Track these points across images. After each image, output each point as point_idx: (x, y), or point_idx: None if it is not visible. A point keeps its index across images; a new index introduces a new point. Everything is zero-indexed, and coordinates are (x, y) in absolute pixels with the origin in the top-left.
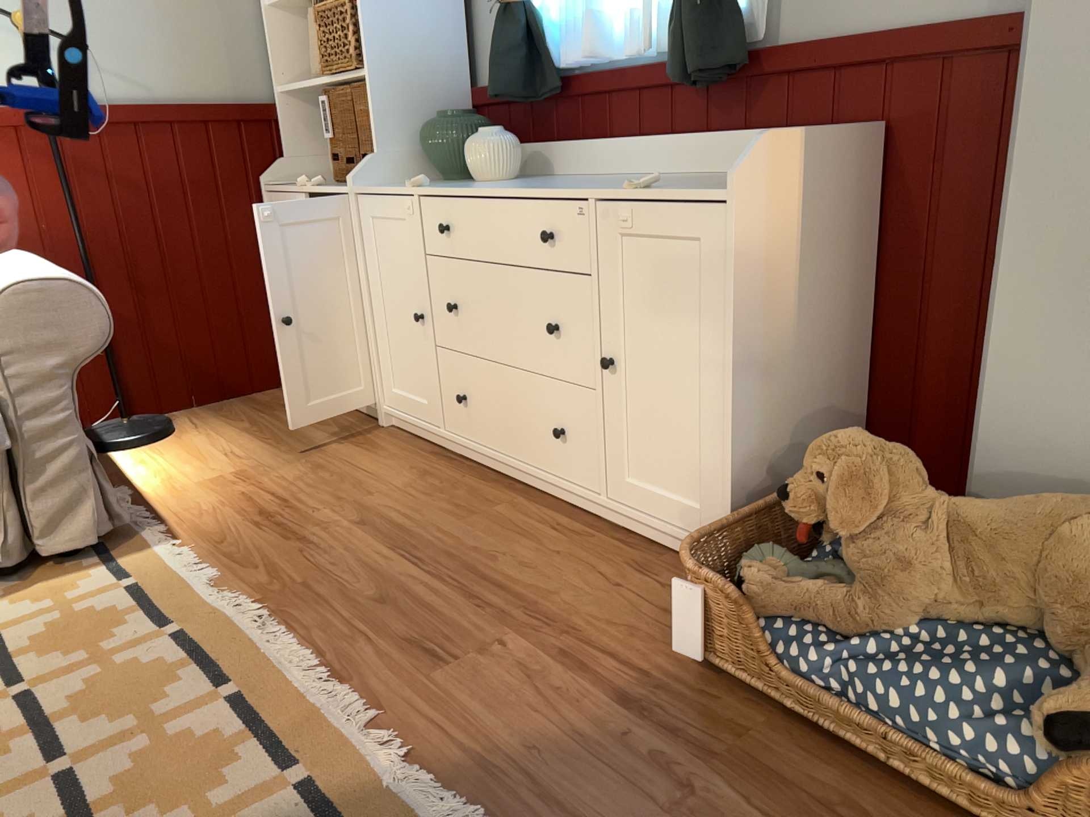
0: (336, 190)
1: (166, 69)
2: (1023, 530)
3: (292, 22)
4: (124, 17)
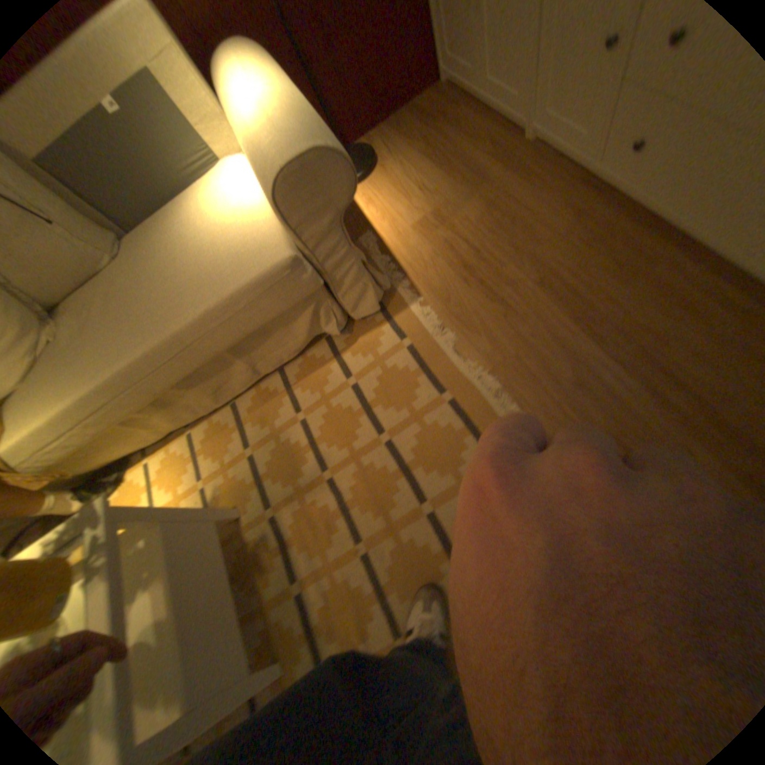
0: None
1: None
2: None
3: None
4: None
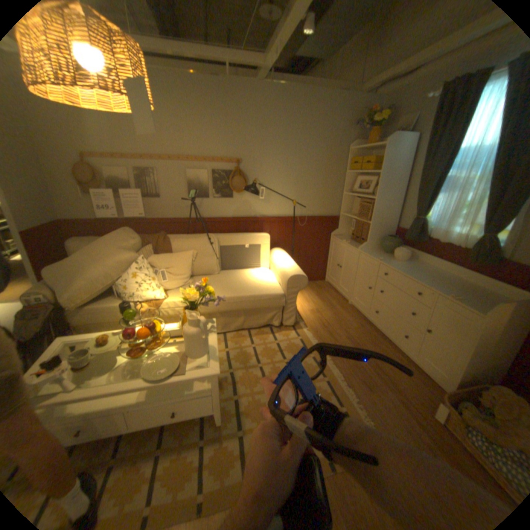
0: (353, 247)
1: (317, 207)
2: None
3: (349, 196)
4: (311, 196)
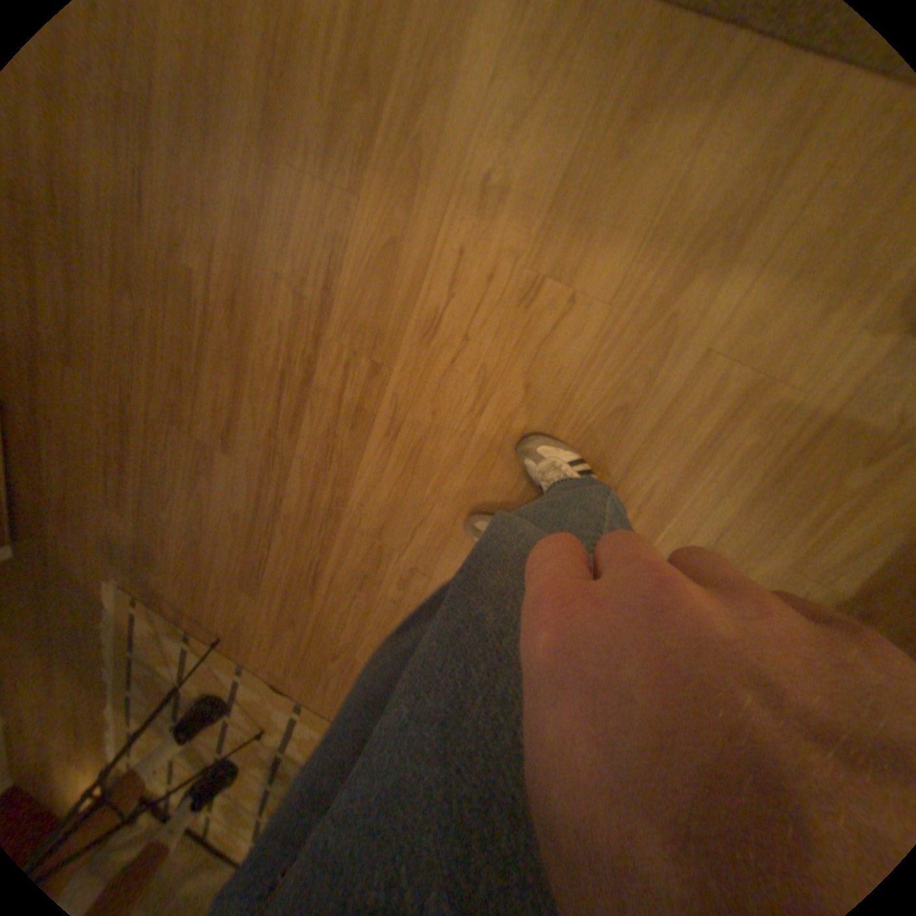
0: None
1: None
2: None
3: None
4: None
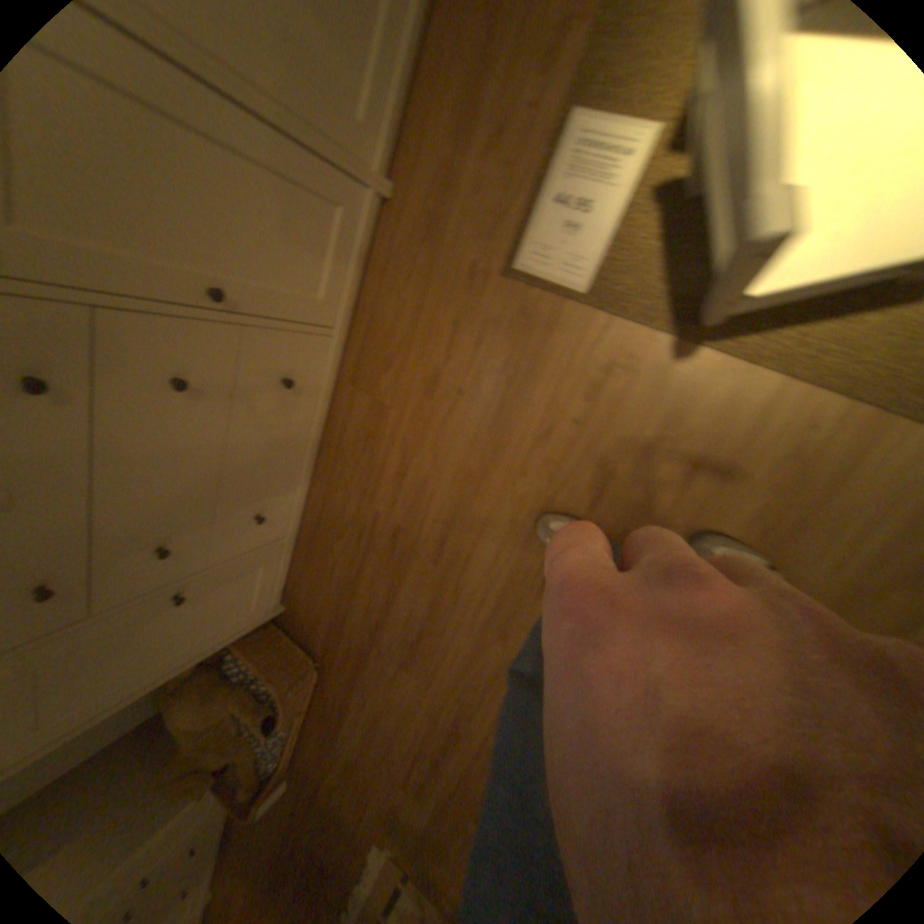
0: None
1: None
2: (180, 732)
3: None
4: None
